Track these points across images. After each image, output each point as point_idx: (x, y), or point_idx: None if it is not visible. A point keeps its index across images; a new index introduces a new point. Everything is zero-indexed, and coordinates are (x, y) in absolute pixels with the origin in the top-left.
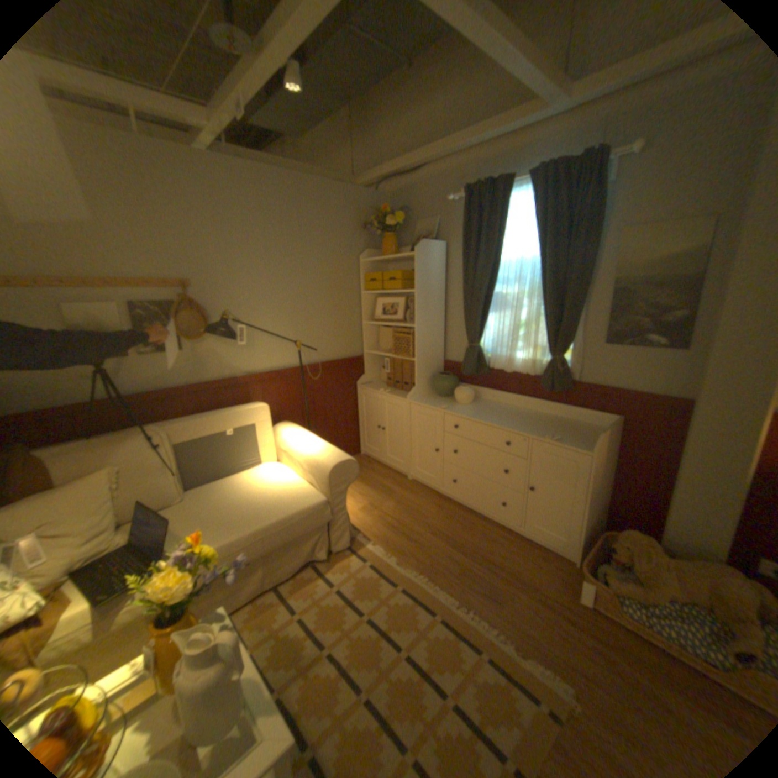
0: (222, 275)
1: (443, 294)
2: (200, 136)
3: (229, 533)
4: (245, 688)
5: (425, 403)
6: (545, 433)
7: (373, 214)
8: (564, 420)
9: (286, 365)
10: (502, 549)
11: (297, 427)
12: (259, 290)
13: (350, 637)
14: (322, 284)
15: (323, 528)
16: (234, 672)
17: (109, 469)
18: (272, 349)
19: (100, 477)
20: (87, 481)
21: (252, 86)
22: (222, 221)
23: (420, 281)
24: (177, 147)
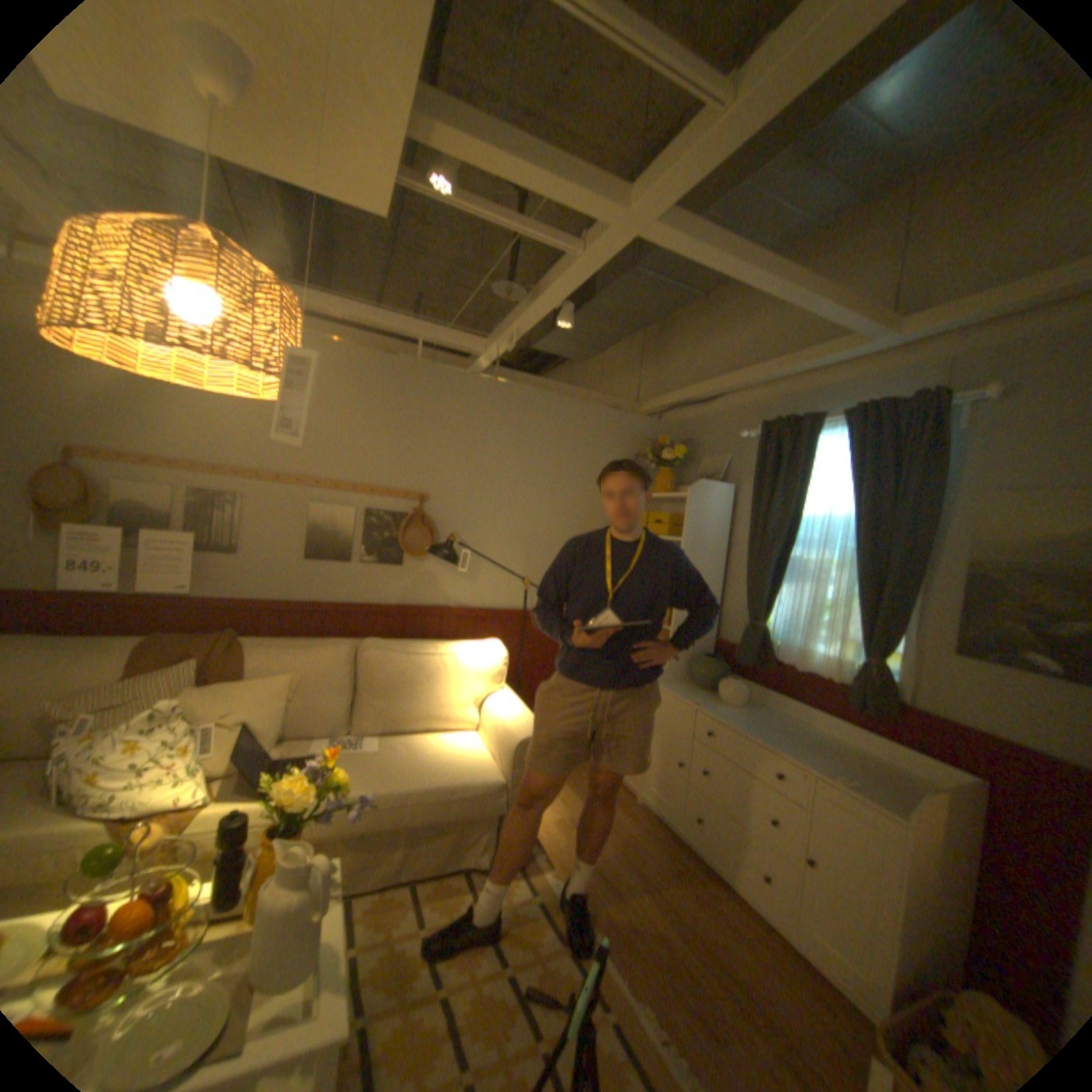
0: (460, 495)
1: (724, 549)
2: (474, 362)
3: (379, 786)
4: (323, 957)
5: (675, 691)
6: (841, 775)
7: (649, 444)
8: (885, 766)
9: (507, 606)
10: (753, 957)
11: (498, 683)
12: (496, 515)
13: (480, 990)
14: (571, 517)
15: (492, 824)
16: (315, 917)
17: (291, 676)
18: (496, 583)
19: (281, 681)
20: (268, 681)
21: (523, 324)
22: (474, 441)
23: (690, 528)
24: (449, 372)
